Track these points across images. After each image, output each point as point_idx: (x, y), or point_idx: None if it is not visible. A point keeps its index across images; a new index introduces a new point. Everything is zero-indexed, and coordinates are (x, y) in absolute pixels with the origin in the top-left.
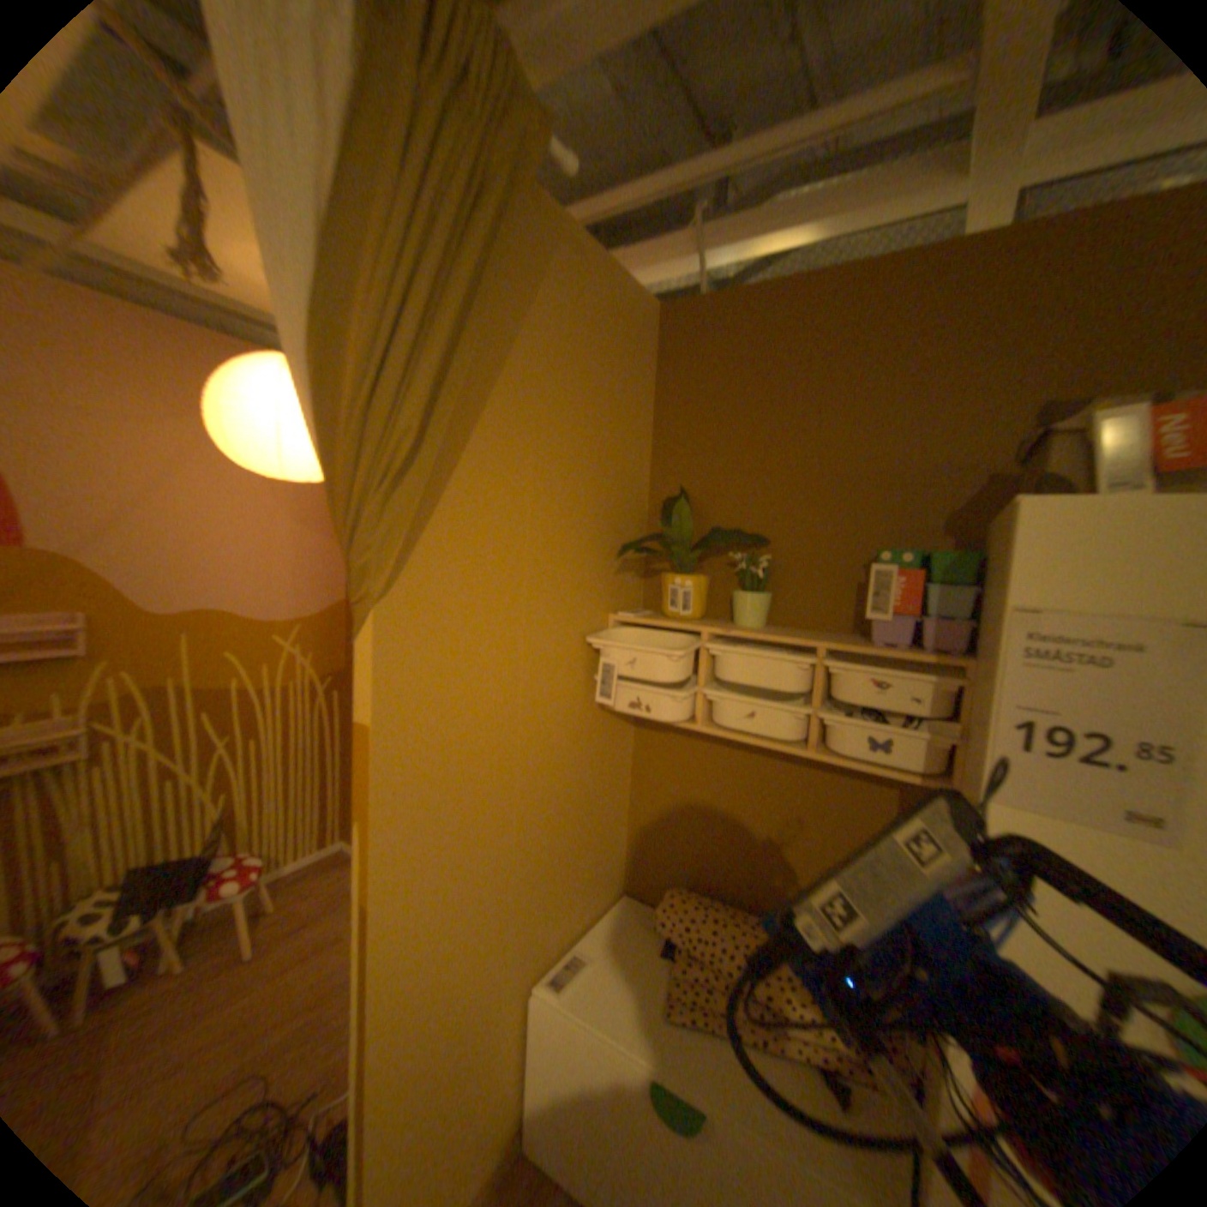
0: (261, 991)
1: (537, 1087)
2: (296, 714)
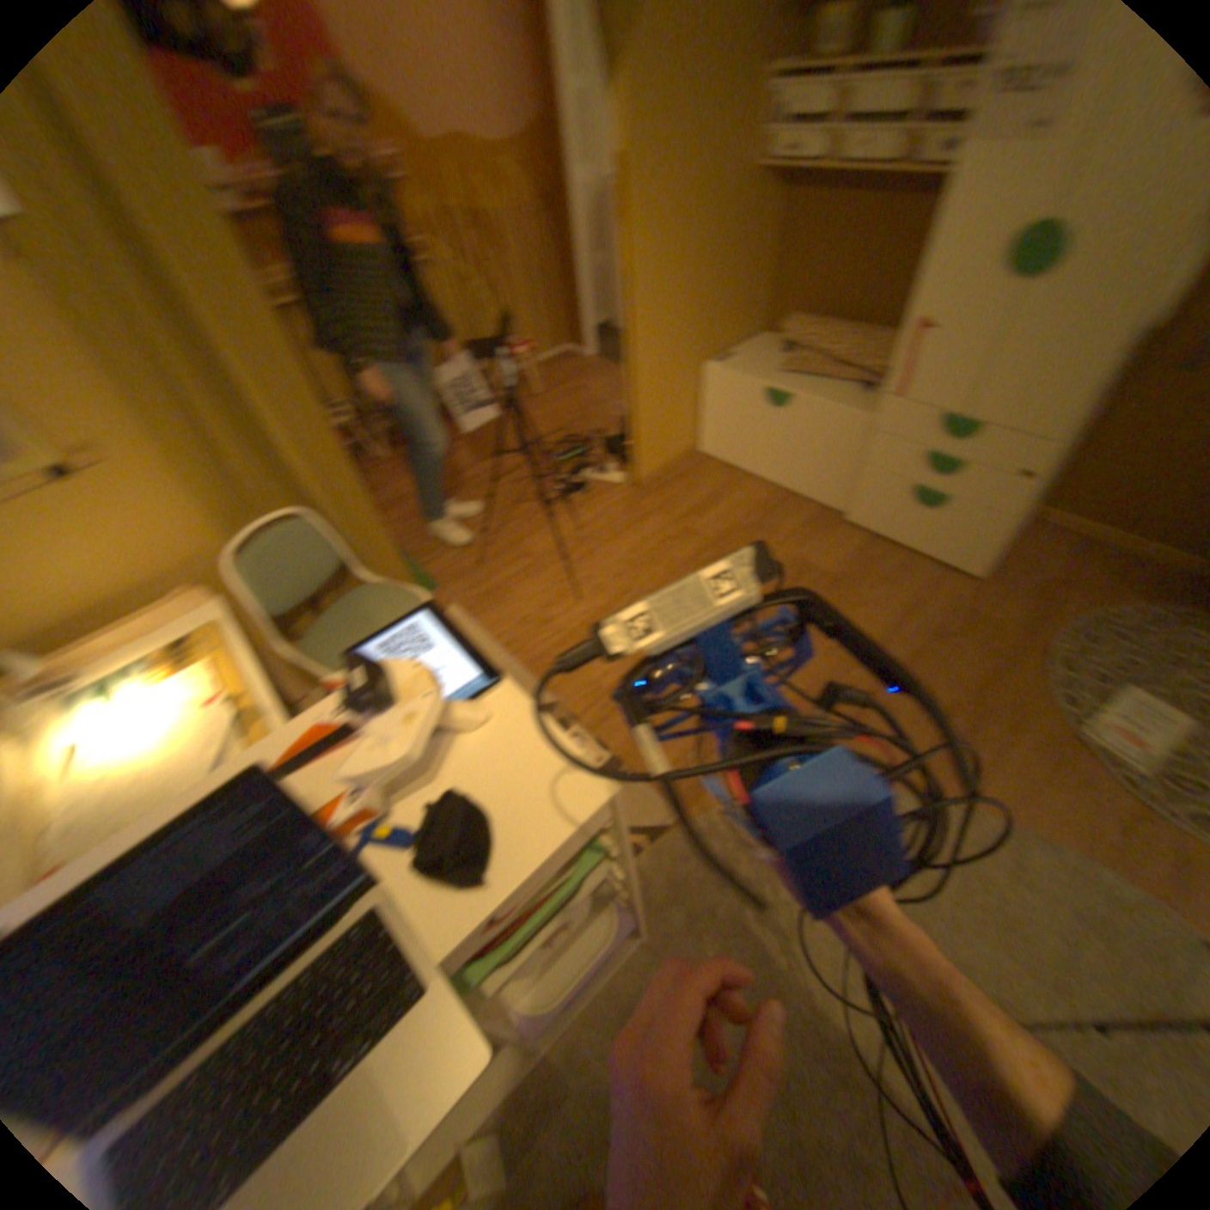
0: (545, 405)
1: (702, 415)
2: (517, 233)
